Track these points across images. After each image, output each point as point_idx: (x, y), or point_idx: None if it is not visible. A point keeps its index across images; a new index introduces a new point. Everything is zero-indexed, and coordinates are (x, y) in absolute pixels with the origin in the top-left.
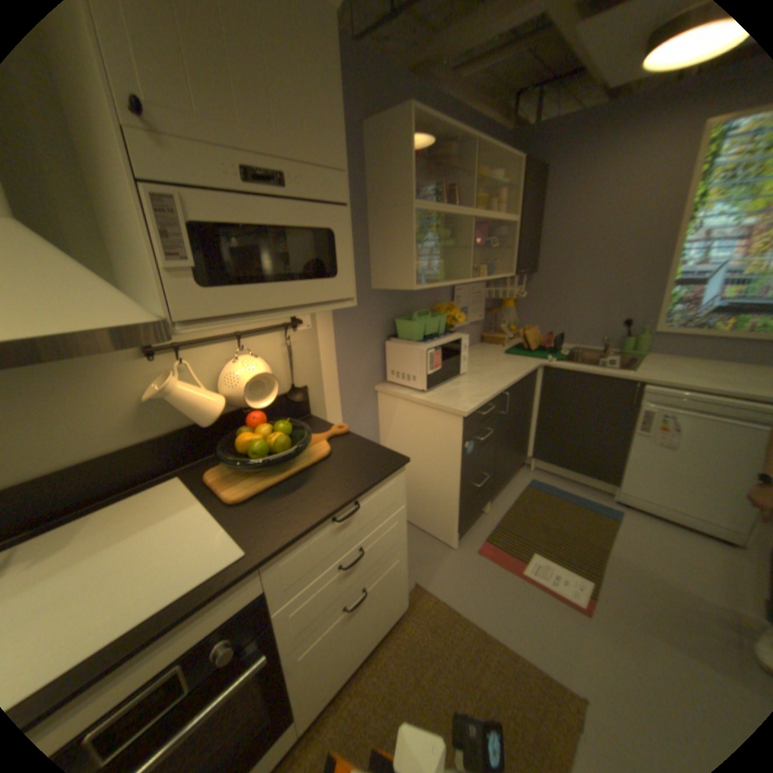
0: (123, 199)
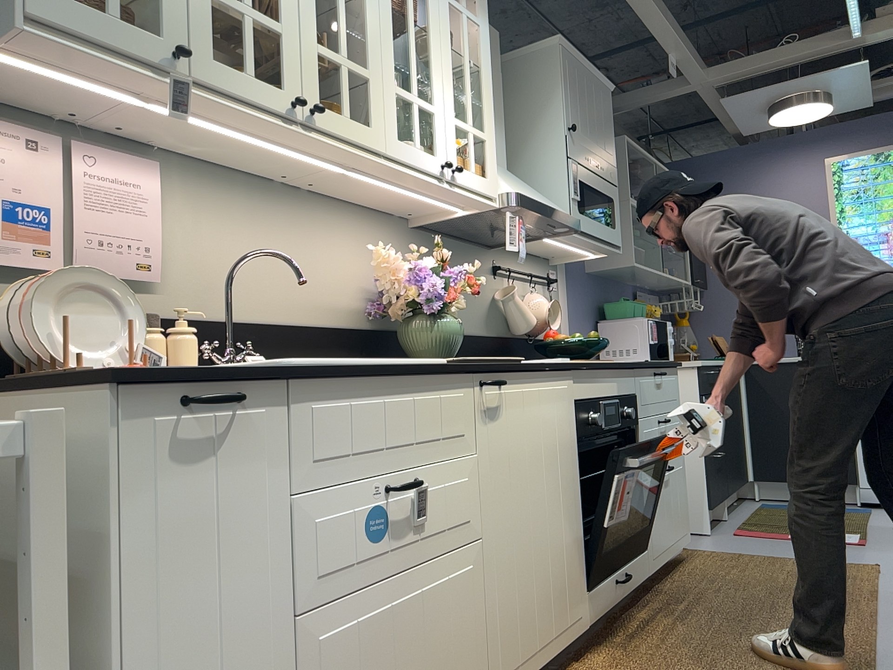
0: (550, 168)
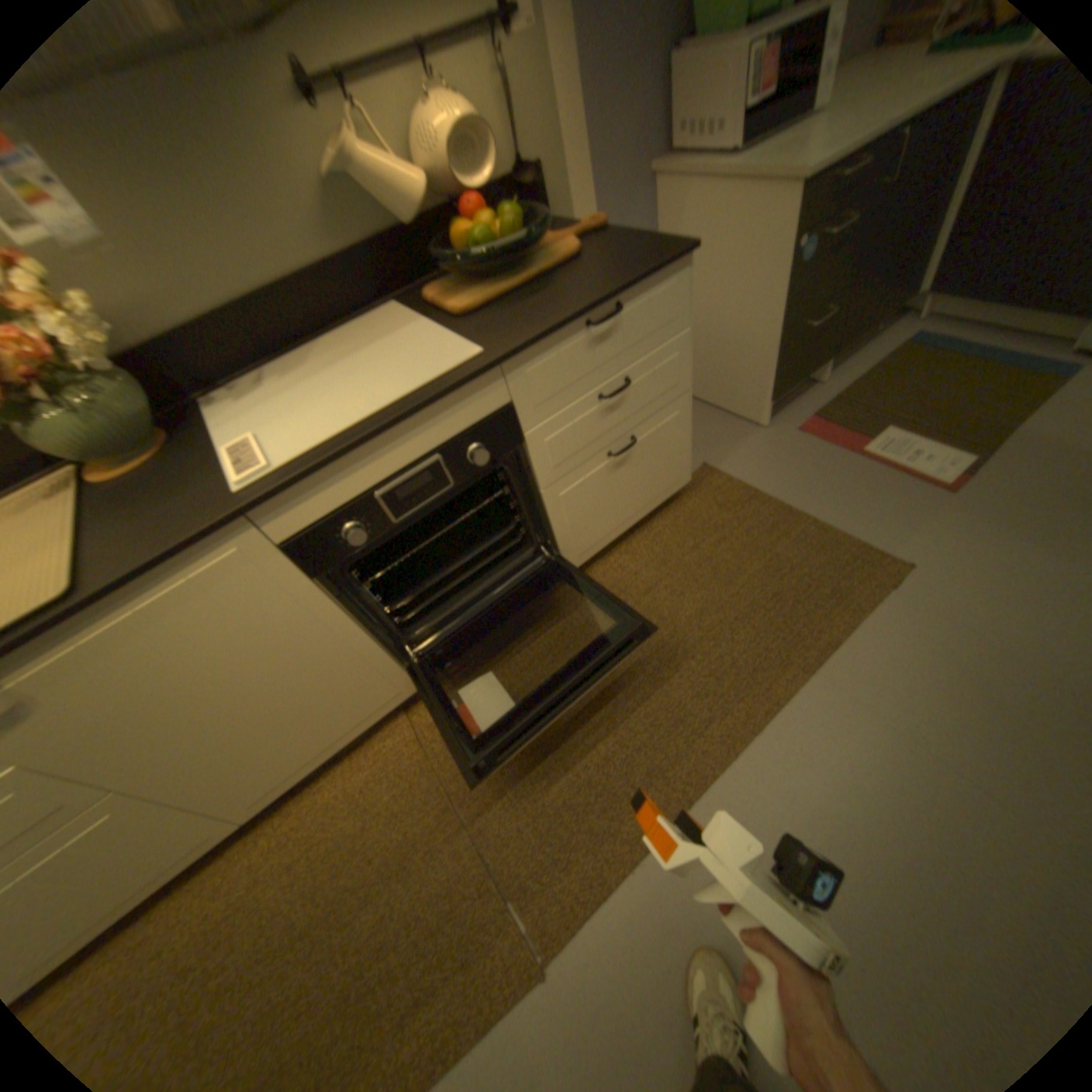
0: None
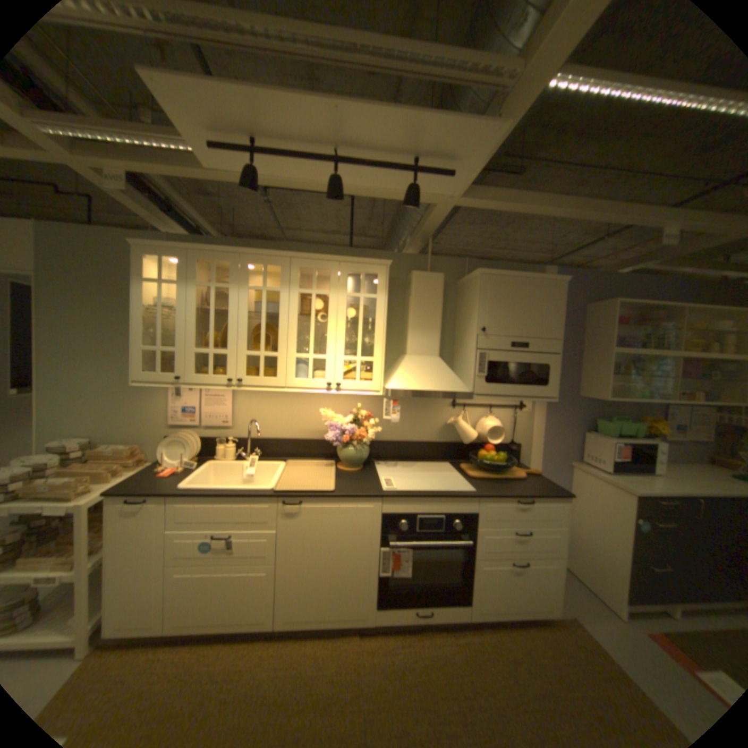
0: (470, 353)
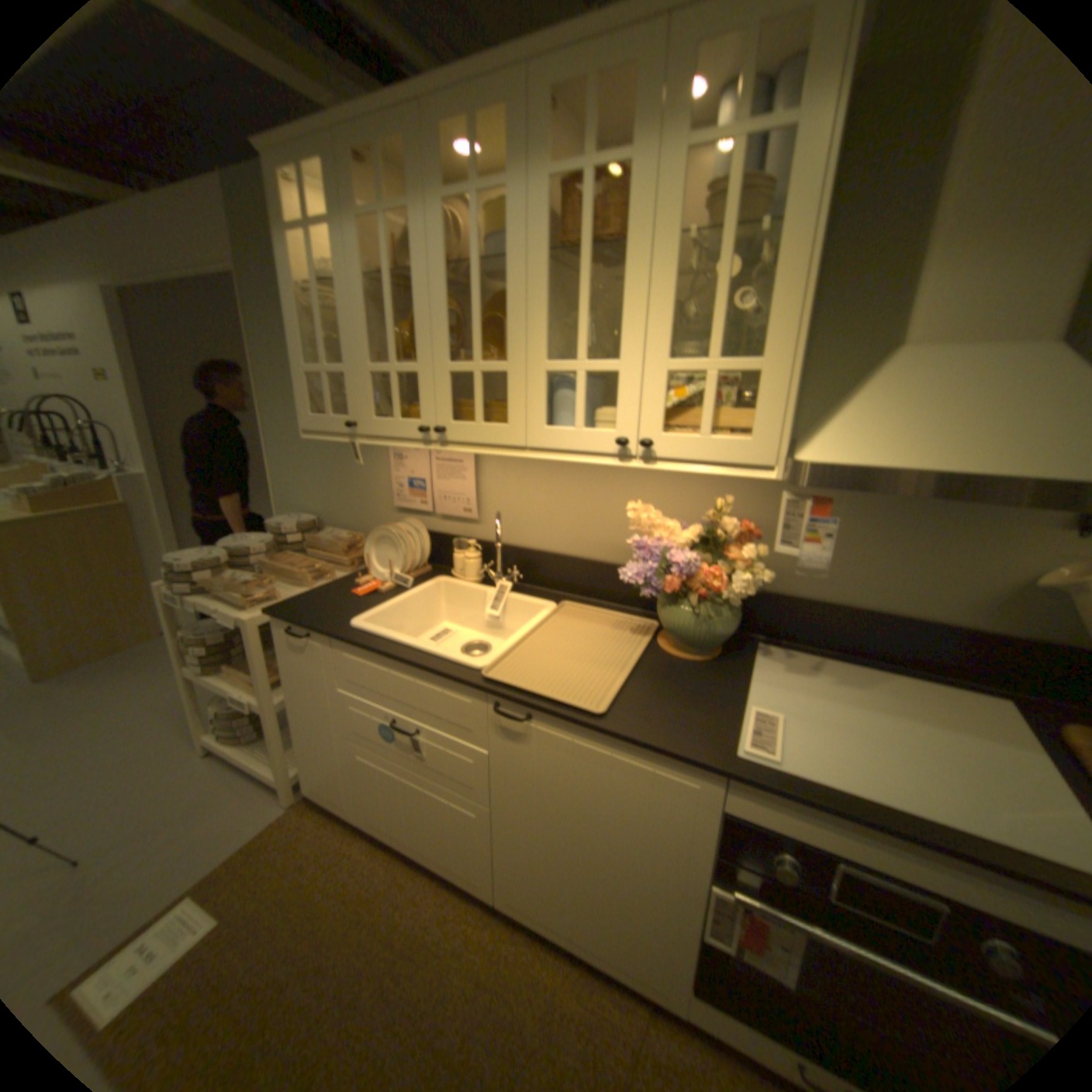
0: None
